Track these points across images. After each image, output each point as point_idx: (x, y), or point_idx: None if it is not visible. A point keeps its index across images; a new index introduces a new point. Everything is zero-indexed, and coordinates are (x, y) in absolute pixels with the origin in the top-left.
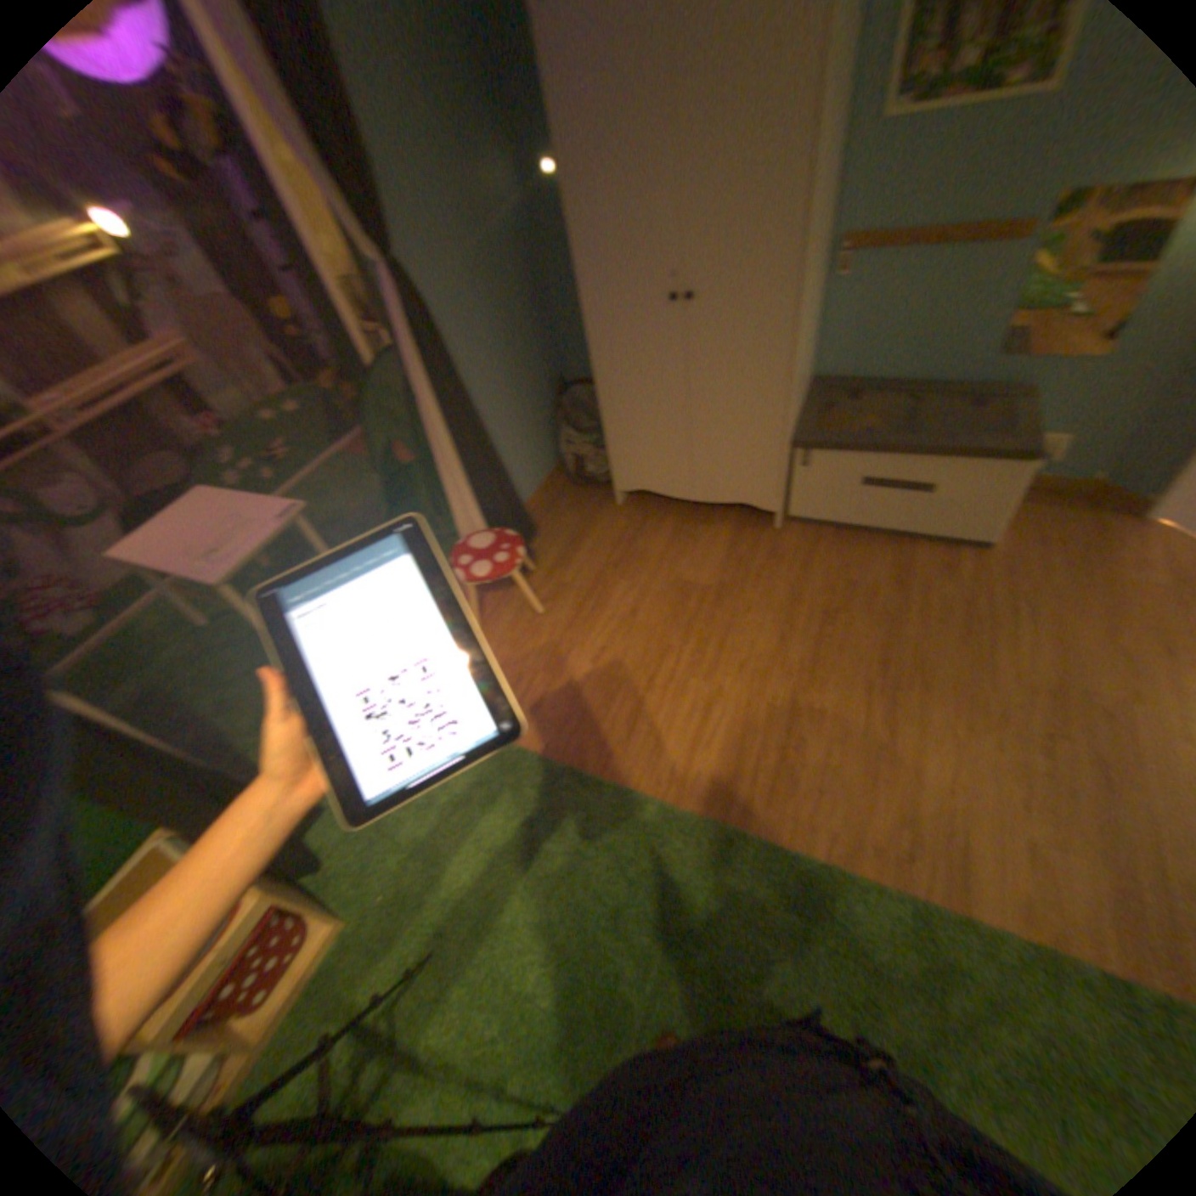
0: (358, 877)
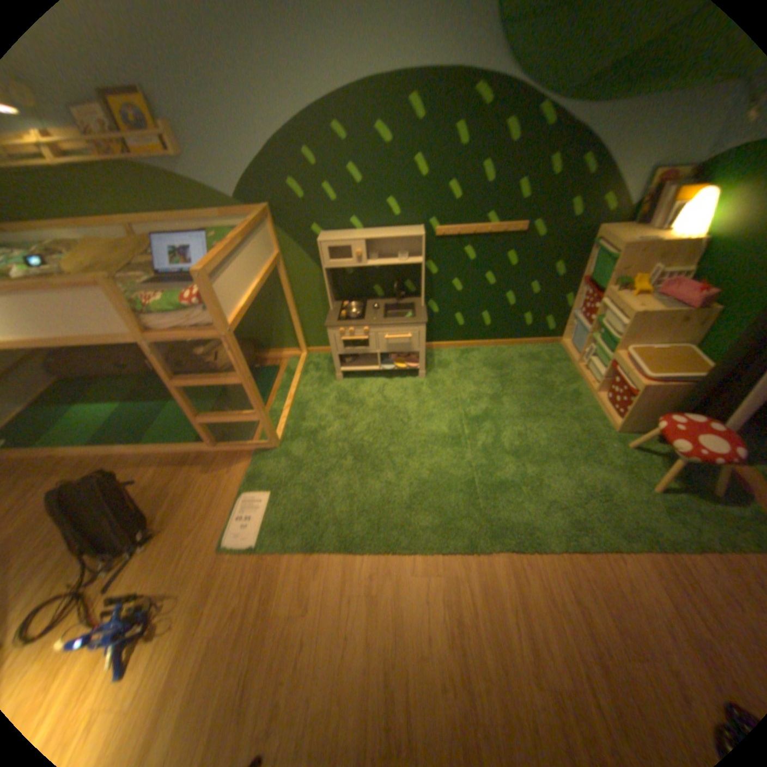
0: (634, 450)
